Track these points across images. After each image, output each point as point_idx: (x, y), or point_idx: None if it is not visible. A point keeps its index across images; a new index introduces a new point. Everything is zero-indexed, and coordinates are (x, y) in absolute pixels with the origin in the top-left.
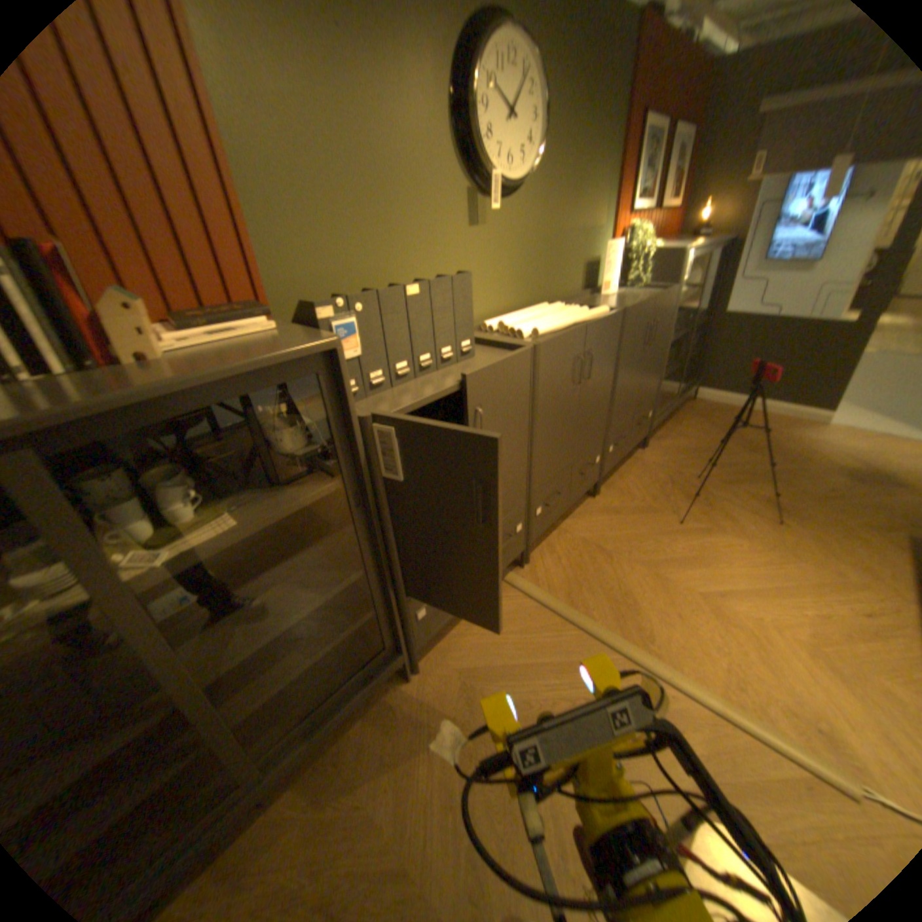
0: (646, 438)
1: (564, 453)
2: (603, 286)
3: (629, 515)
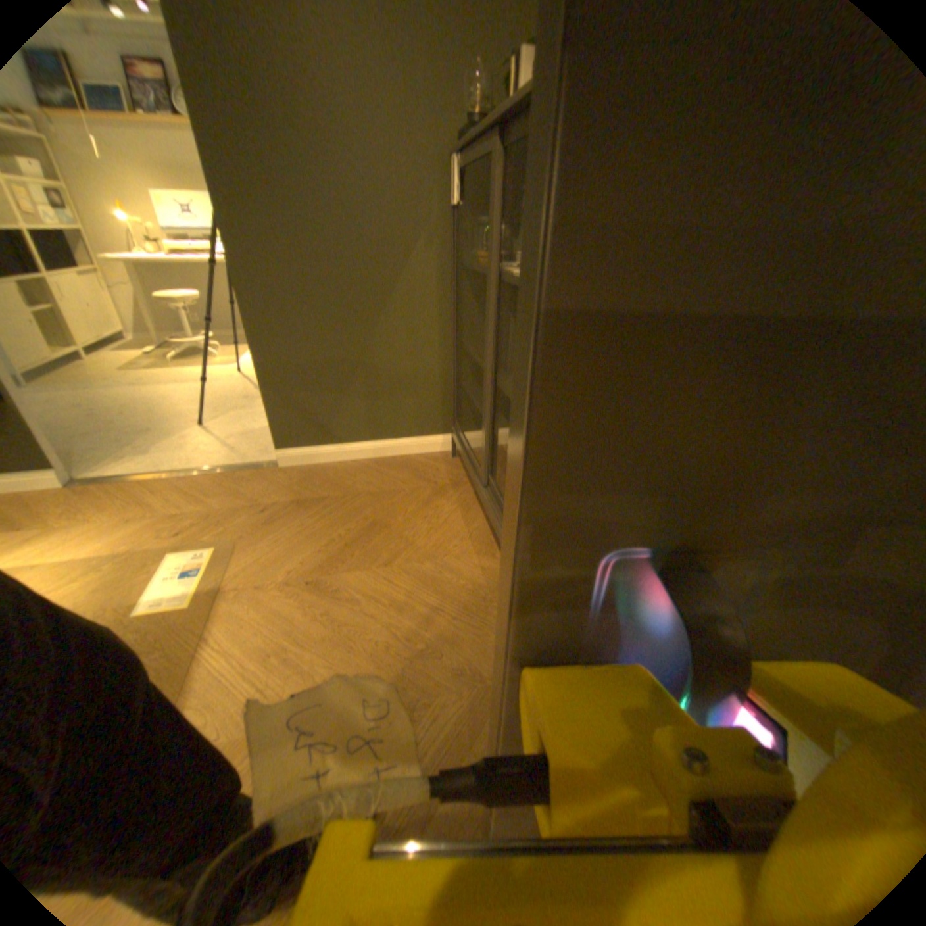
0: None
1: None
2: None
3: None
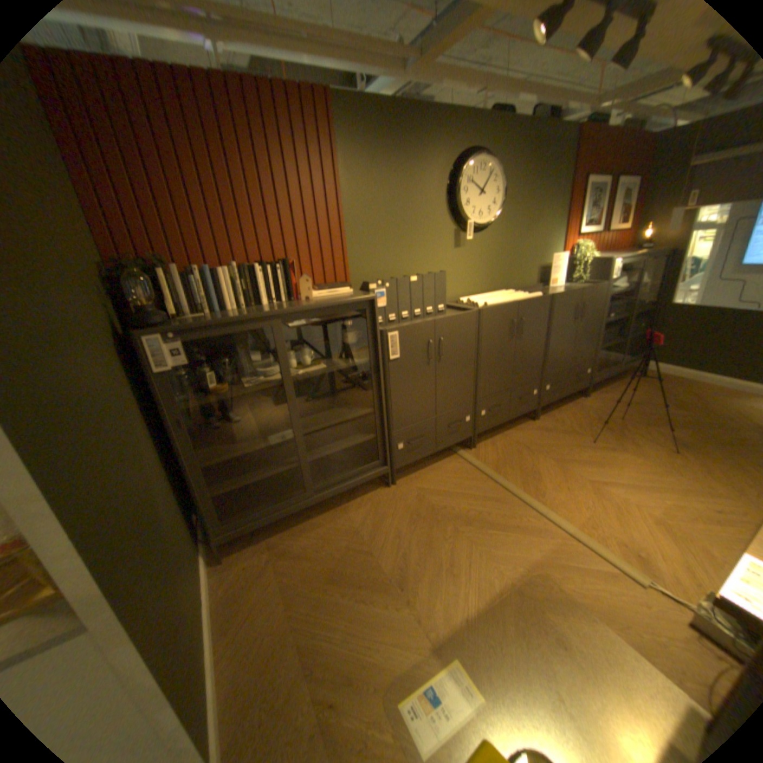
0: (588, 389)
1: (504, 380)
2: (551, 281)
3: (557, 434)
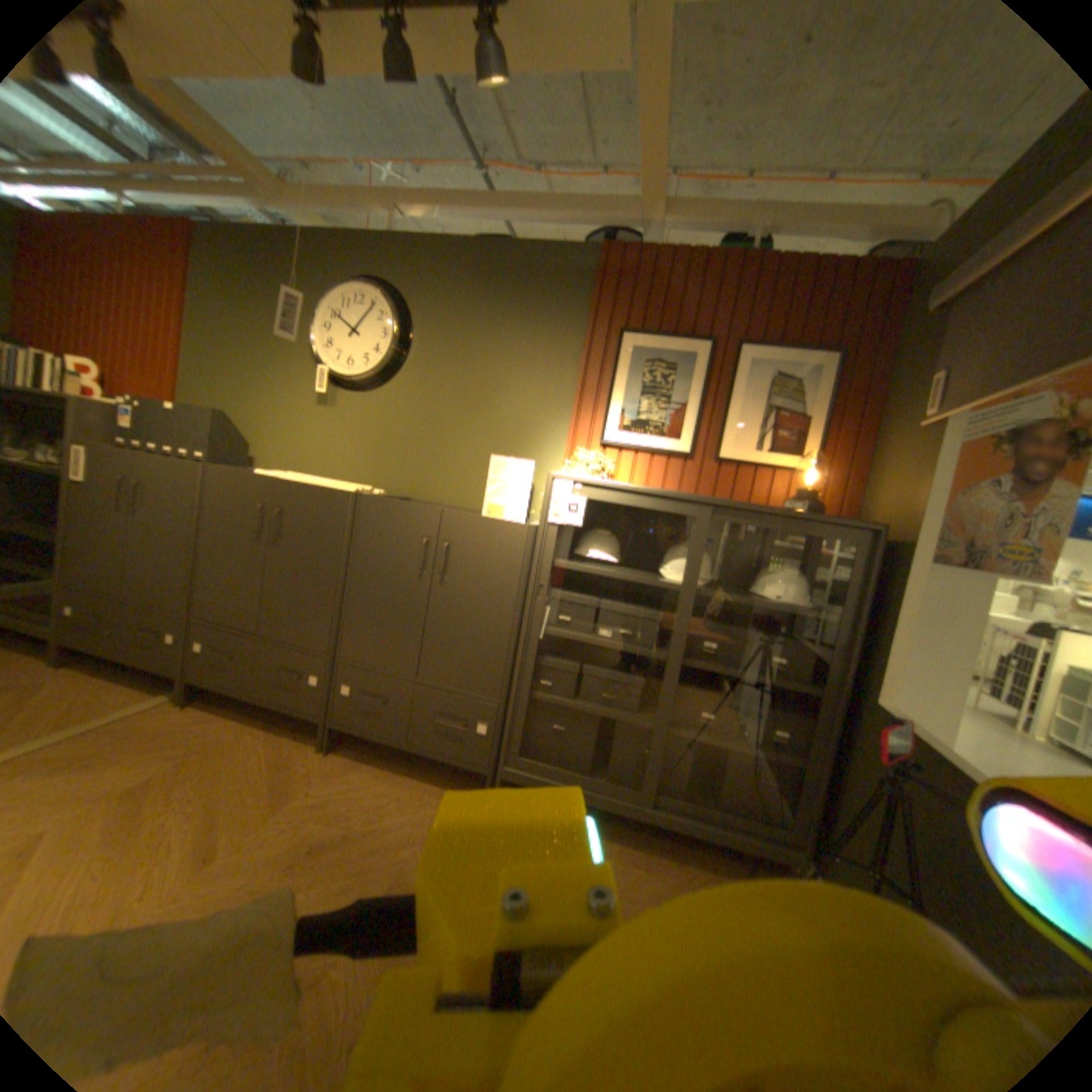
0: (487, 778)
1: (242, 606)
2: (488, 504)
3: (272, 778)
